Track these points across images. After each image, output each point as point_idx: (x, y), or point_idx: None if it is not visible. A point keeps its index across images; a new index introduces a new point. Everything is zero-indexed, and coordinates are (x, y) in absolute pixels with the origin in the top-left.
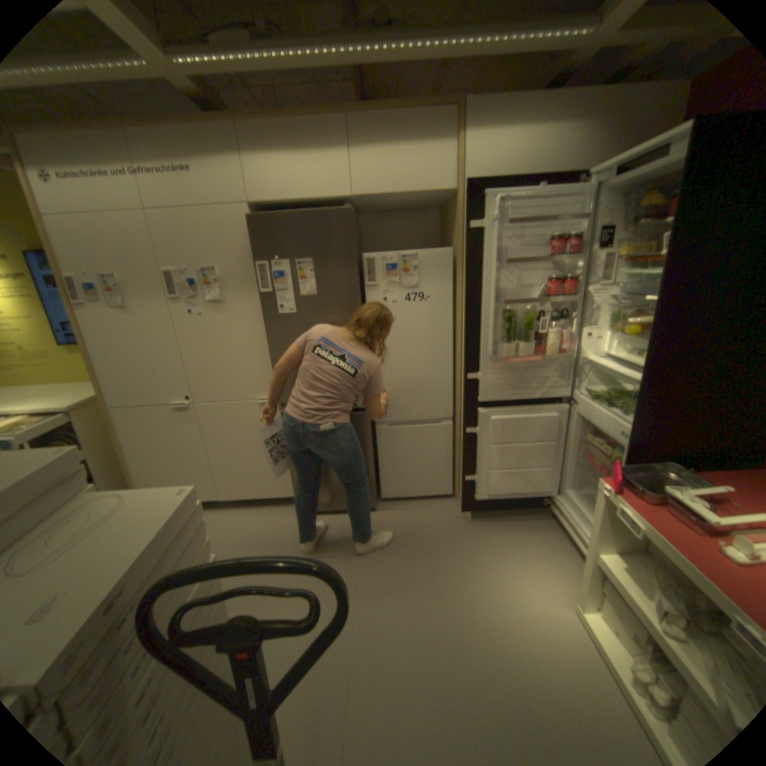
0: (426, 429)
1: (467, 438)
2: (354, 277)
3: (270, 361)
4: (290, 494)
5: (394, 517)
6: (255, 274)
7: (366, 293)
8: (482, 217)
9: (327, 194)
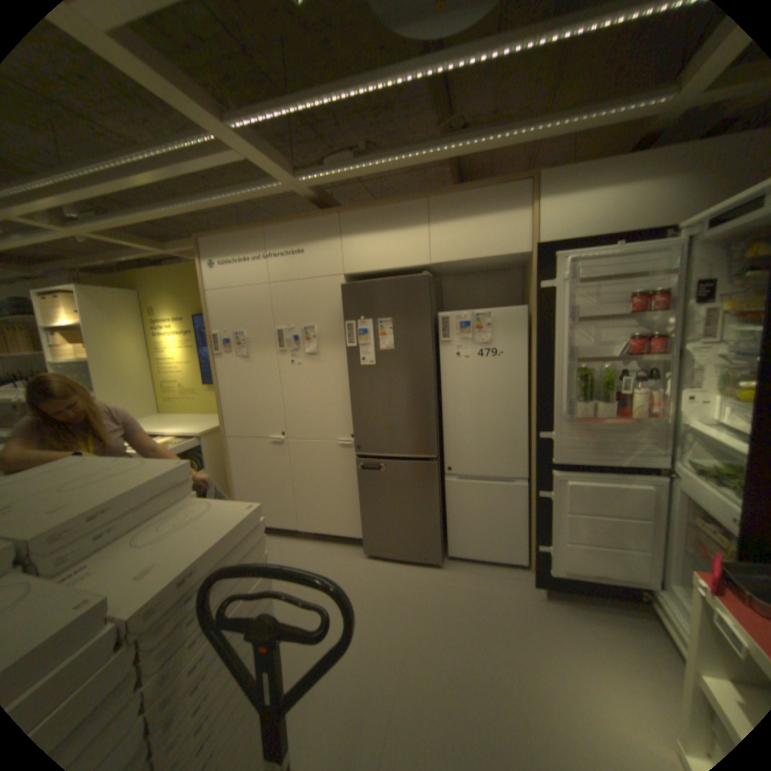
0: (498, 487)
1: (541, 503)
2: (428, 334)
3: (351, 407)
4: (360, 536)
5: (459, 579)
6: (345, 332)
7: (440, 348)
8: (553, 277)
9: (409, 264)
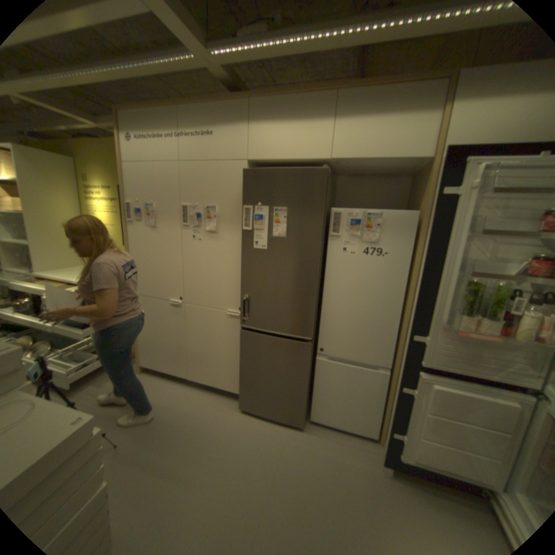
0: (362, 372)
1: (403, 397)
2: (319, 227)
3: (241, 284)
4: (237, 392)
5: (317, 444)
6: (243, 215)
7: (328, 241)
8: (459, 184)
9: (310, 156)
